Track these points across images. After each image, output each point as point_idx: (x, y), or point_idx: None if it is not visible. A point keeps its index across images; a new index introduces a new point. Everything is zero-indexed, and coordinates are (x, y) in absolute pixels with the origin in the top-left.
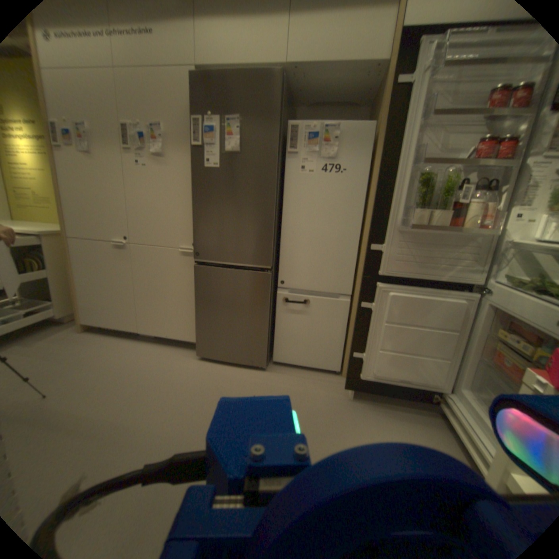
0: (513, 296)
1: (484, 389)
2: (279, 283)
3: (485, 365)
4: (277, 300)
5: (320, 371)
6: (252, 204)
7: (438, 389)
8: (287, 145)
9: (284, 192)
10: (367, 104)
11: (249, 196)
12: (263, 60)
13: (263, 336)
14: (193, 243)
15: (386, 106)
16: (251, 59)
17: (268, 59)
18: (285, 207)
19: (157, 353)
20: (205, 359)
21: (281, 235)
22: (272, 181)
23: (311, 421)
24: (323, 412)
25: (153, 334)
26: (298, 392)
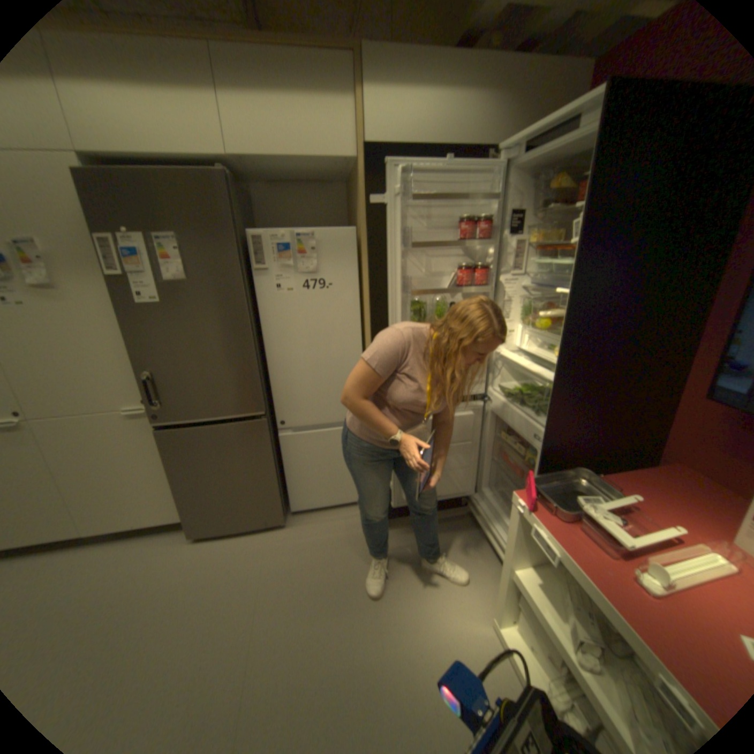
0: (505, 408)
1: (499, 483)
2: (279, 425)
3: (496, 464)
4: (280, 442)
5: (348, 506)
6: (222, 344)
7: (463, 495)
8: (252, 258)
9: (261, 316)
10: (341, 182)
11: (215, 334)
12: (192, 150)
13: (273, 492)
14: (144, 404)
15: (364, 212)
16: (173, 149)
17: (200, 150)
18: (266, 336)
19: (123, 555)
20: (200, 540)
21: (269, 368)
22: (243, 312)
23: (350, 571)
24: (360, 556)
25: (107, 531)
26: (329, 541)
